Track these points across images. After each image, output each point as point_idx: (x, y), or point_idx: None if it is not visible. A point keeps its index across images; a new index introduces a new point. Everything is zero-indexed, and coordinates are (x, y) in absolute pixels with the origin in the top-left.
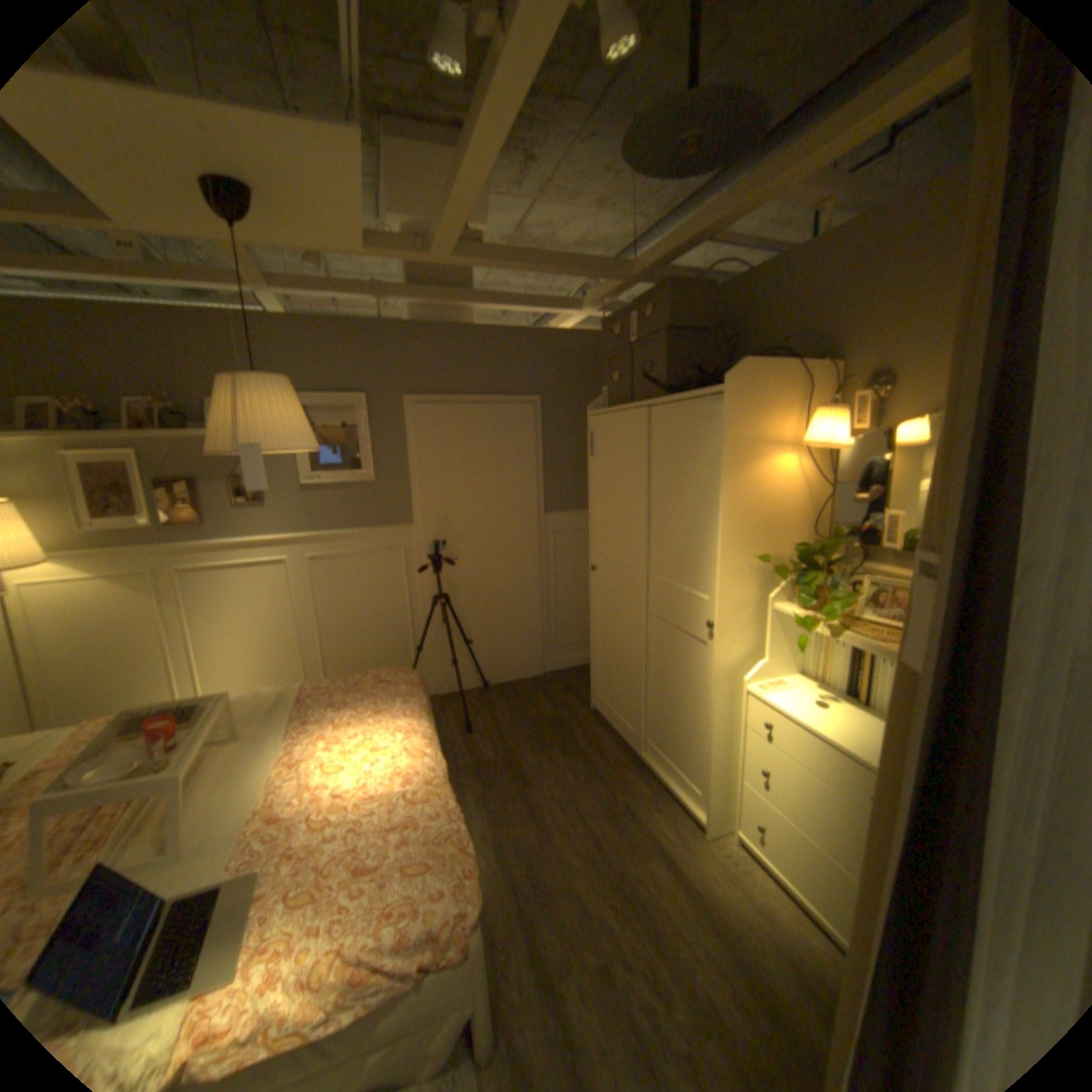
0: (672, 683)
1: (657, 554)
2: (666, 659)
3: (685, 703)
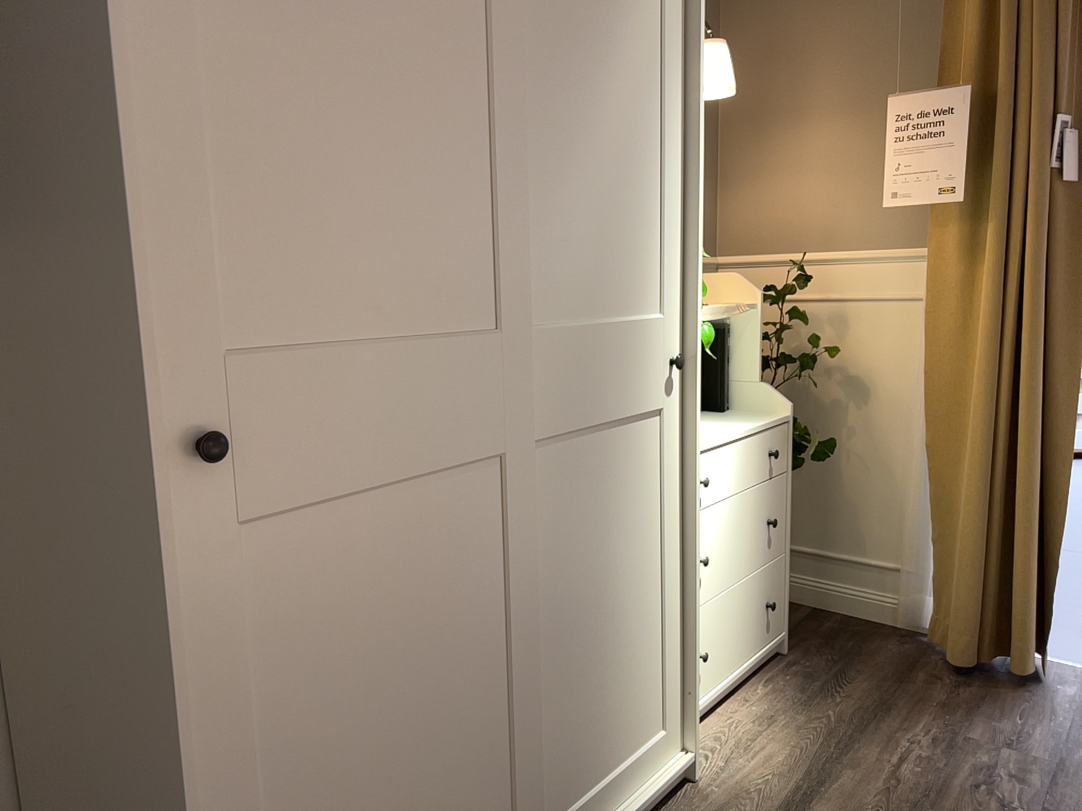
0: (596, 563)
1: (545, 273)
2: (580, 523)
3: (623, 572)
